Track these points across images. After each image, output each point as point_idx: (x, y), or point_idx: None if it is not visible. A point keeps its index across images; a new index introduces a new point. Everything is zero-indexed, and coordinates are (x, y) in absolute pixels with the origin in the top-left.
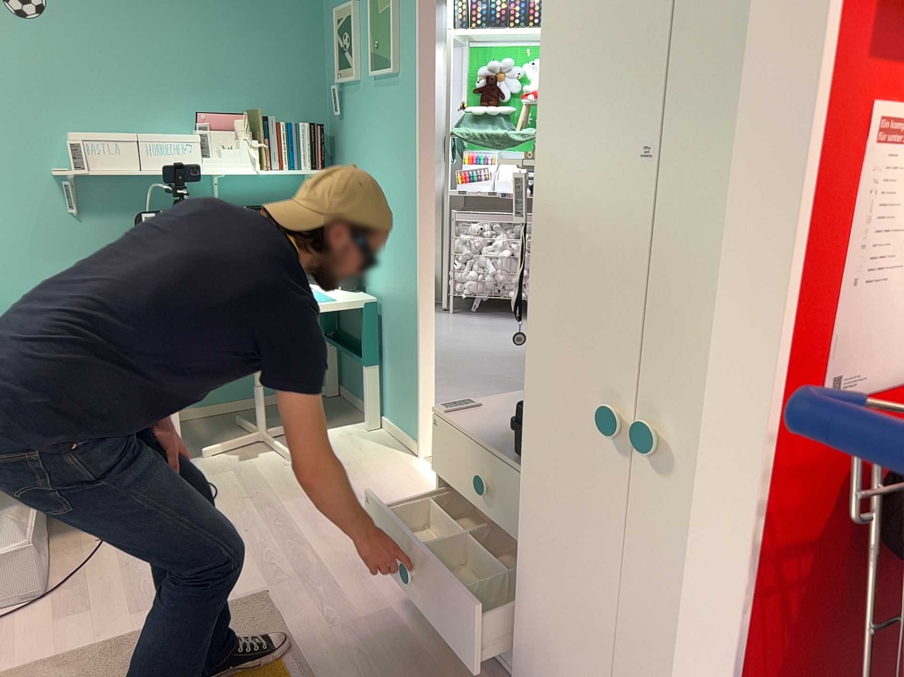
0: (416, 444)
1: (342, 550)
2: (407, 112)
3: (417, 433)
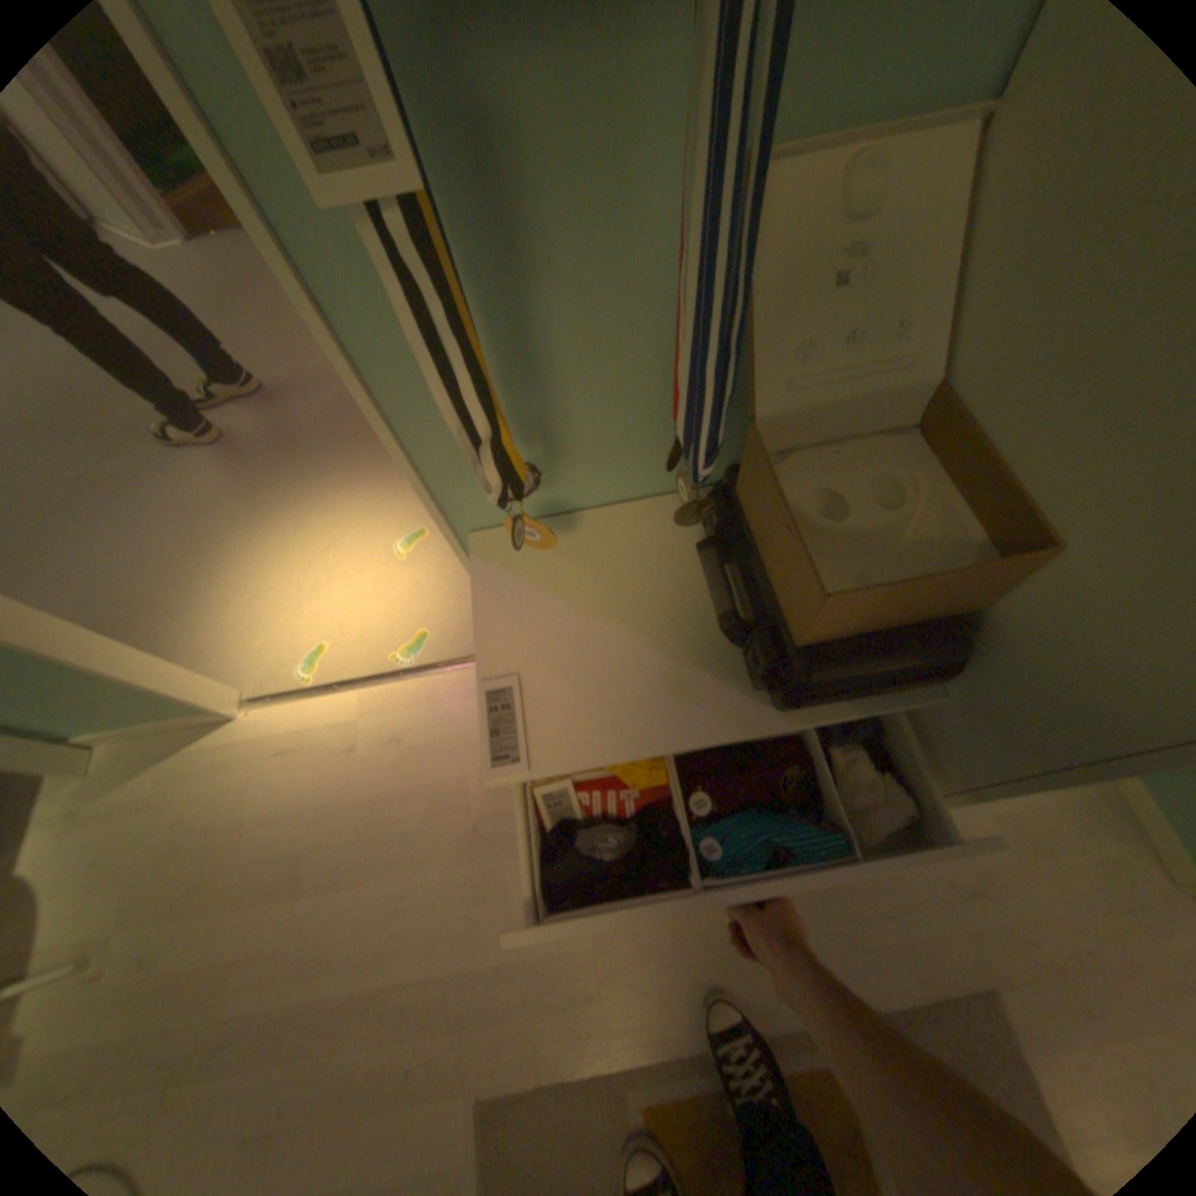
0: (207, 715)
1: (423, 933)
2: None
3: (190, 708)
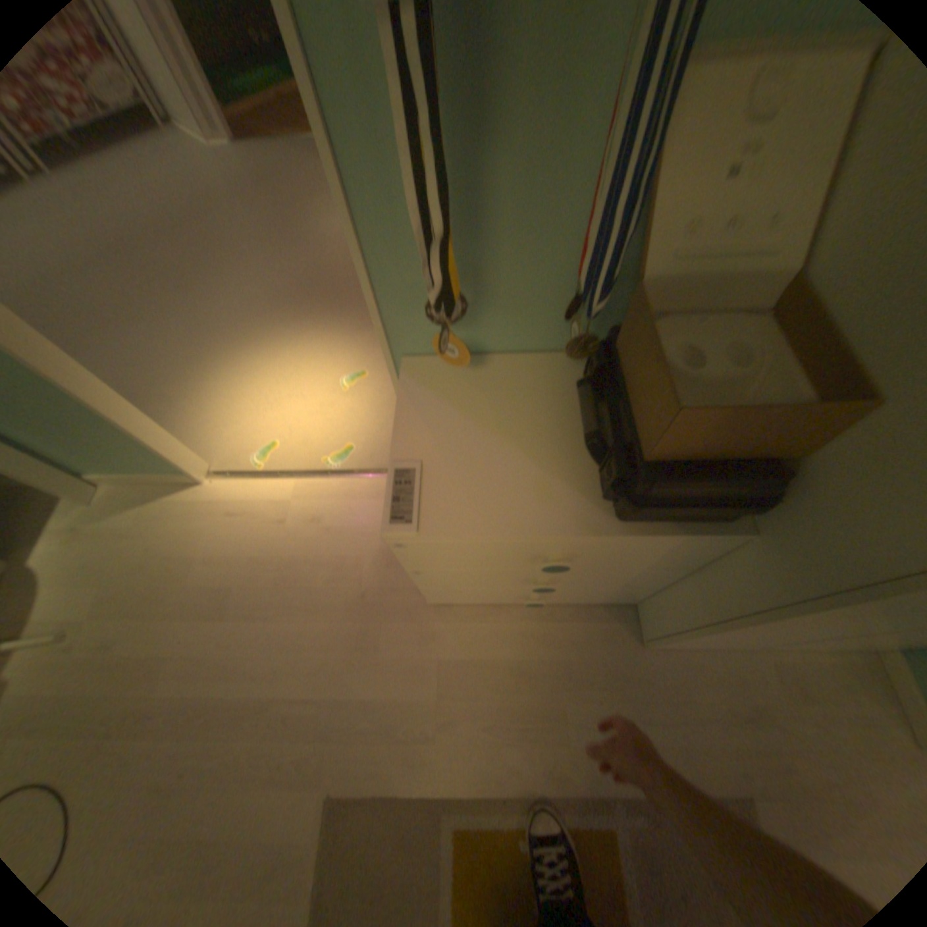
0: (182, 474)
1: (310, 663)
2: None
3: (171, 466)
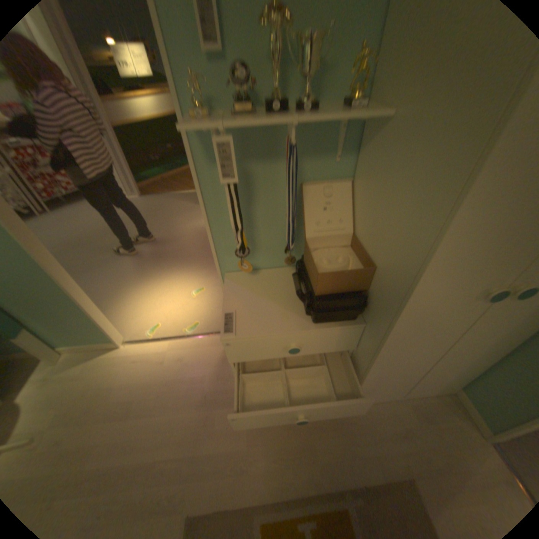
0: (110, 342)
1: (176, 437)
2: None
3: (106, 338)
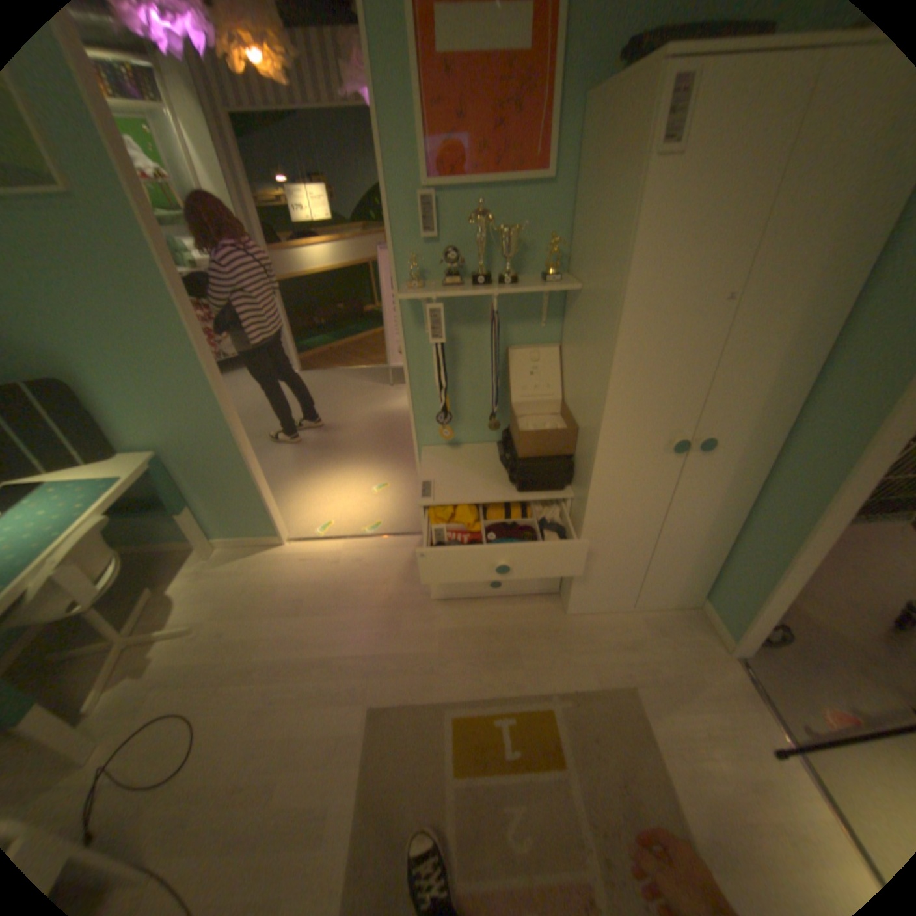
0: (275, 538)
1: (356, 637)
2: (123, 247)
3: (272, 530)
